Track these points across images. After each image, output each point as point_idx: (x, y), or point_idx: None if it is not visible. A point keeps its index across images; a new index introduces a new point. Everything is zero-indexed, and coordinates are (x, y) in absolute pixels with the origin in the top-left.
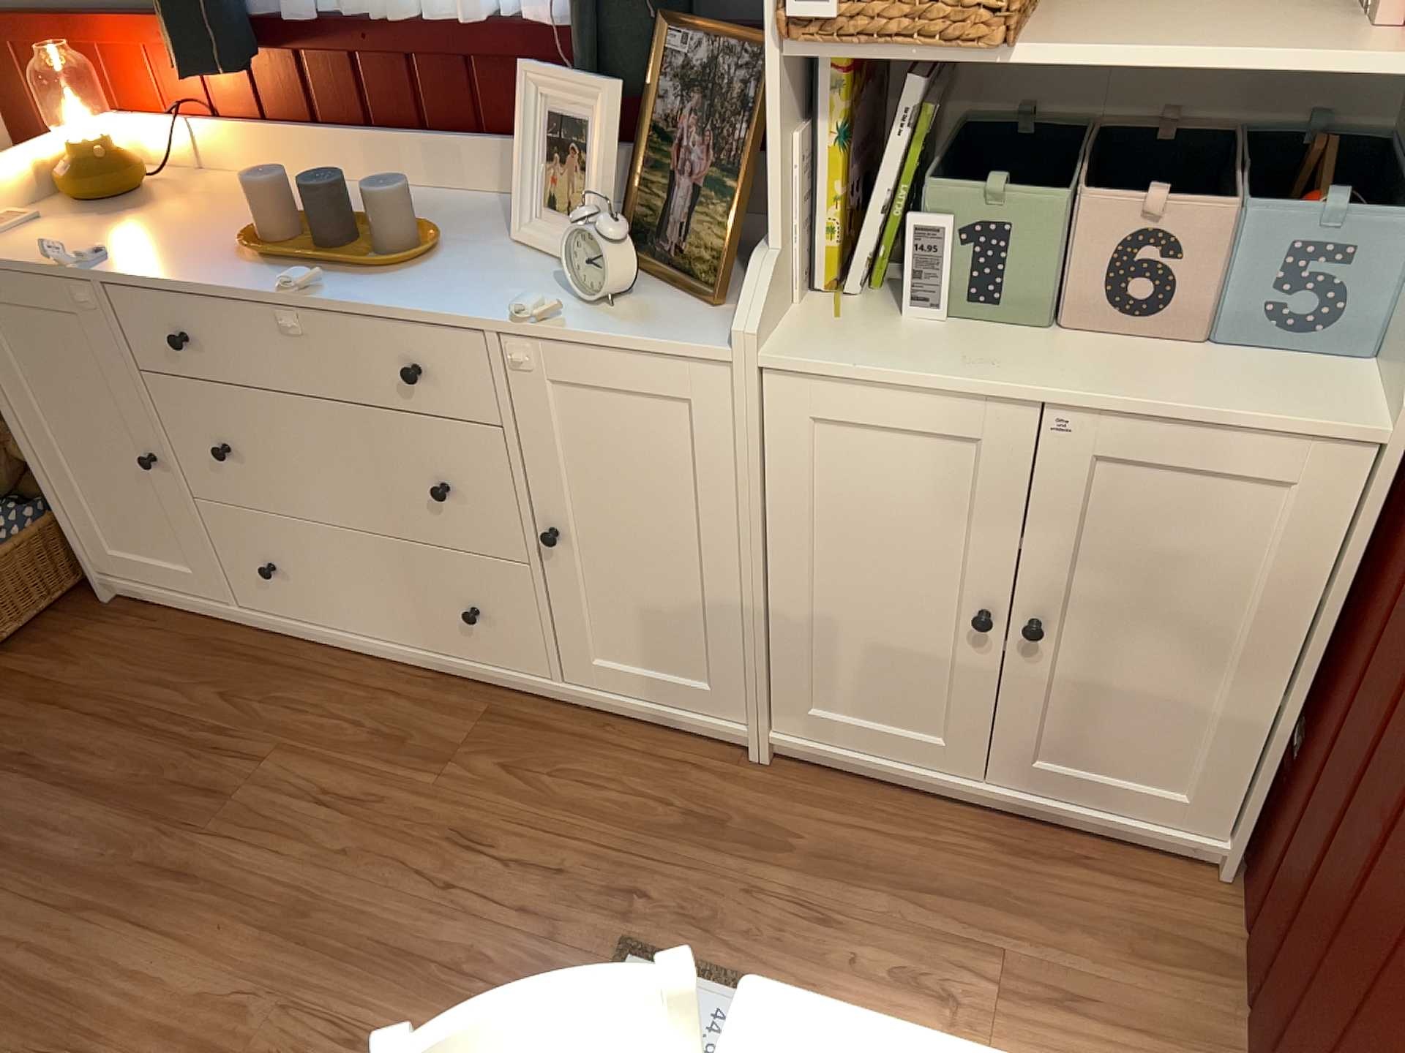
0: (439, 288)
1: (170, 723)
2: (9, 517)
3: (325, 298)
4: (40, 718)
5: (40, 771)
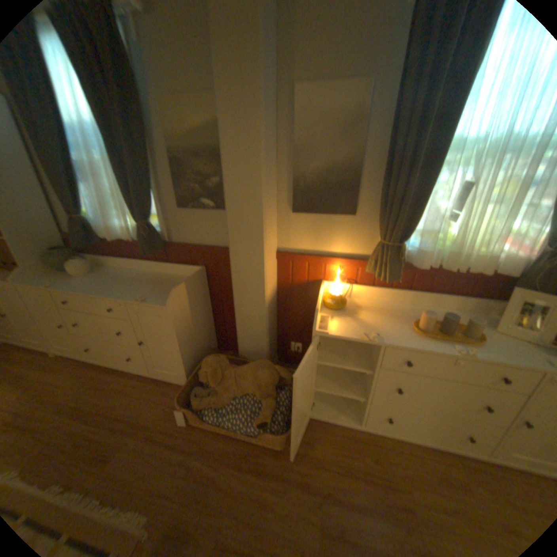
0: (503, 351)
1: (366, 479)
2: (280, 397)
3: (475, 356)
4: (319, 478)
5: (338, 506)
